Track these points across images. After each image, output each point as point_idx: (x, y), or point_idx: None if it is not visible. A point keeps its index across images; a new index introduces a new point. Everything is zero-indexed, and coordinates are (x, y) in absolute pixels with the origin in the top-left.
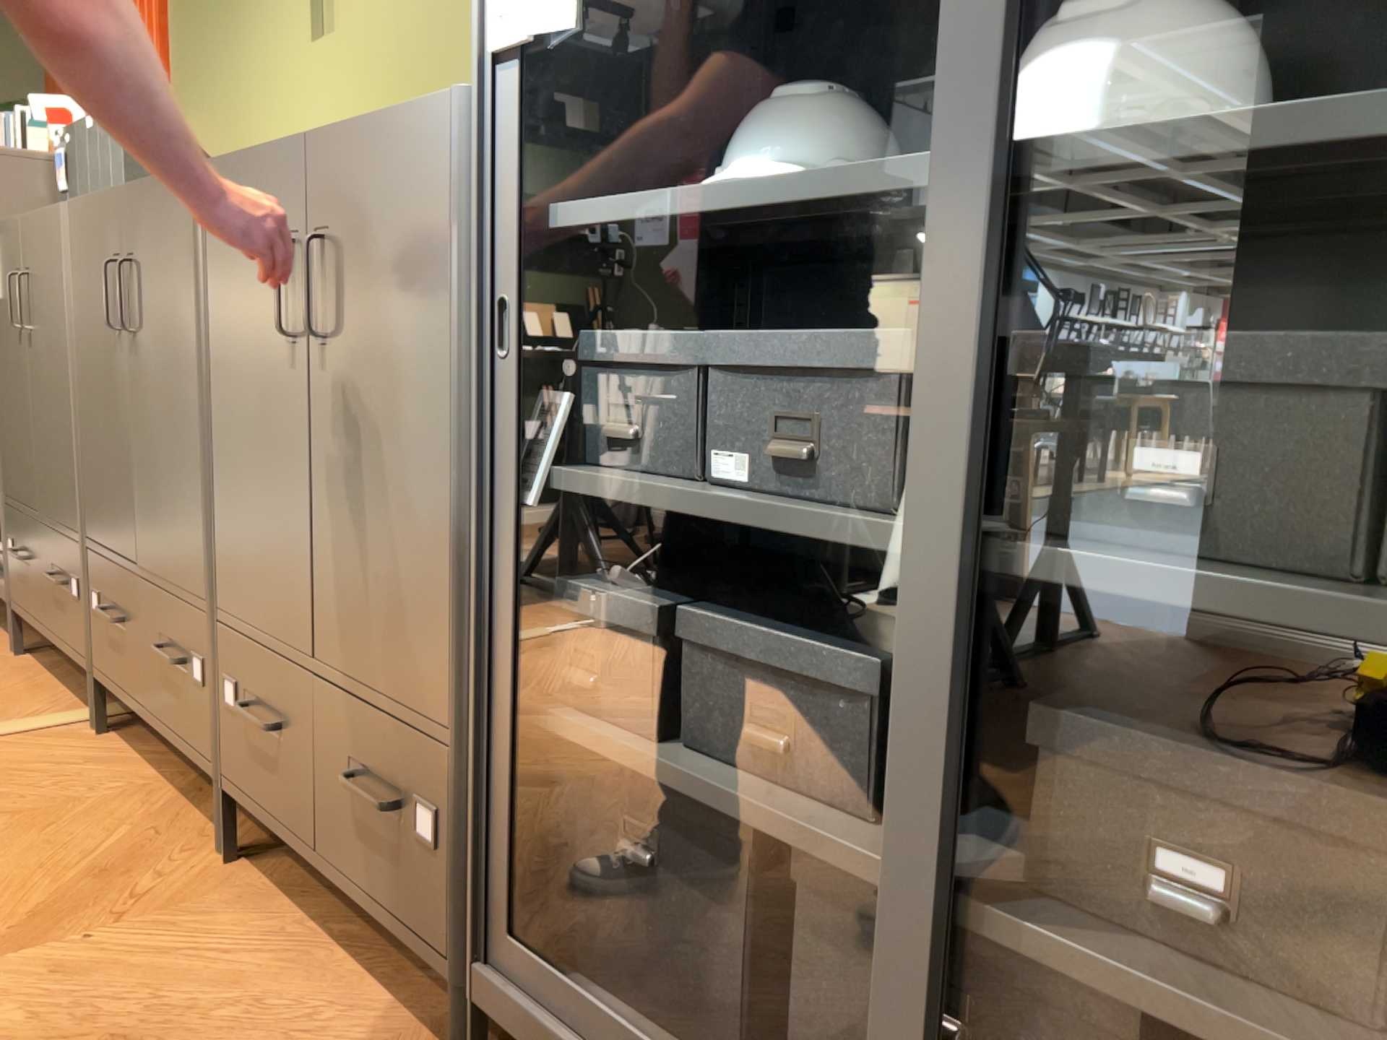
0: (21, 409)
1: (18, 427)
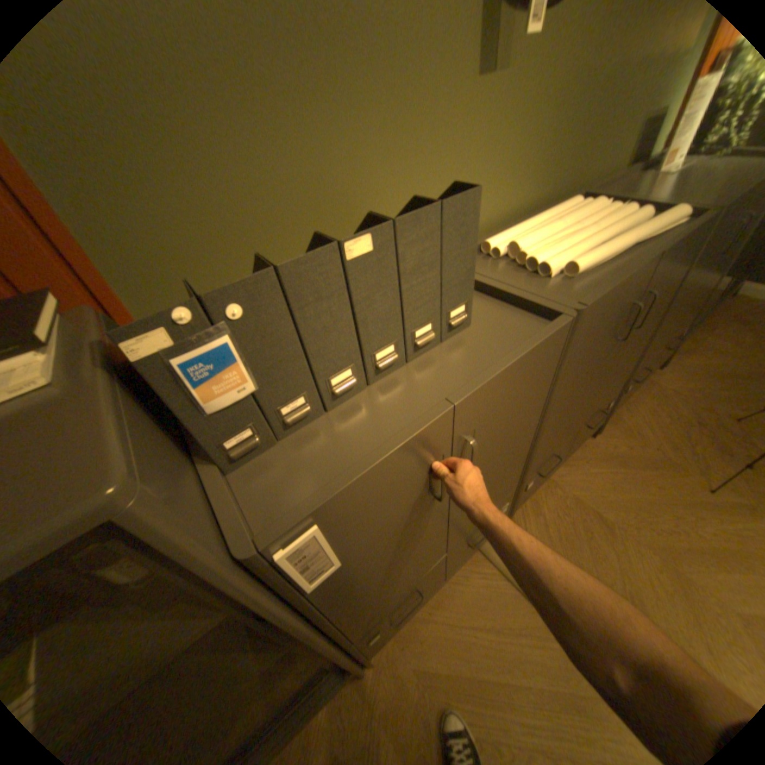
0: (418, 548)
1: (404, 569)
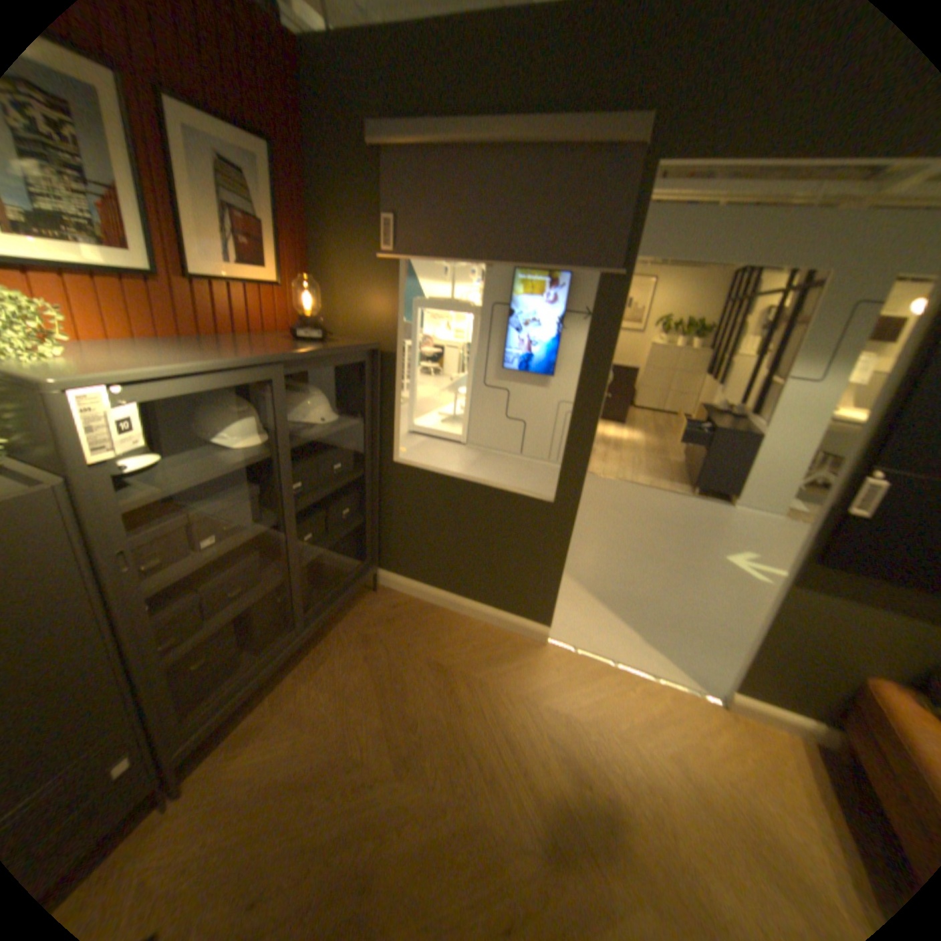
0: None
1: None
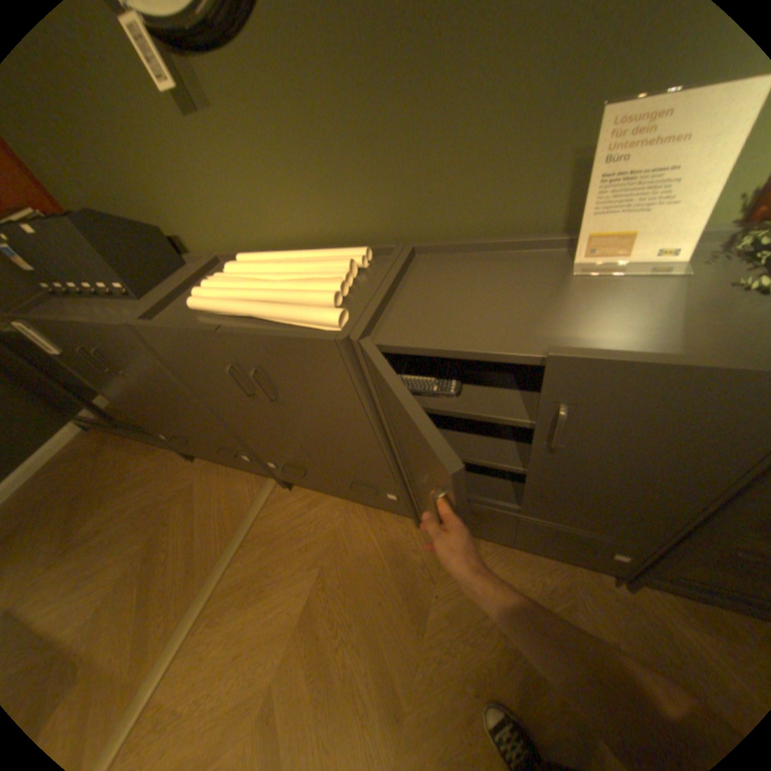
0: (134, 399)
1: (135, 404)
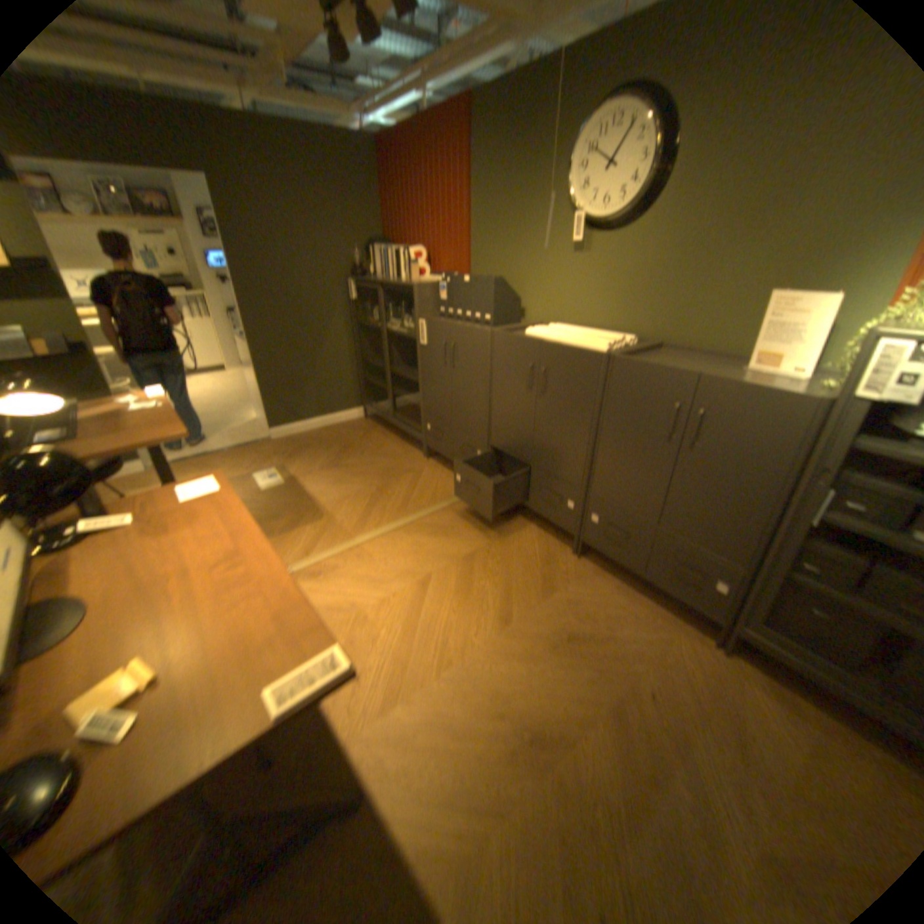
0: (442, 386)
1: (438, 390)
